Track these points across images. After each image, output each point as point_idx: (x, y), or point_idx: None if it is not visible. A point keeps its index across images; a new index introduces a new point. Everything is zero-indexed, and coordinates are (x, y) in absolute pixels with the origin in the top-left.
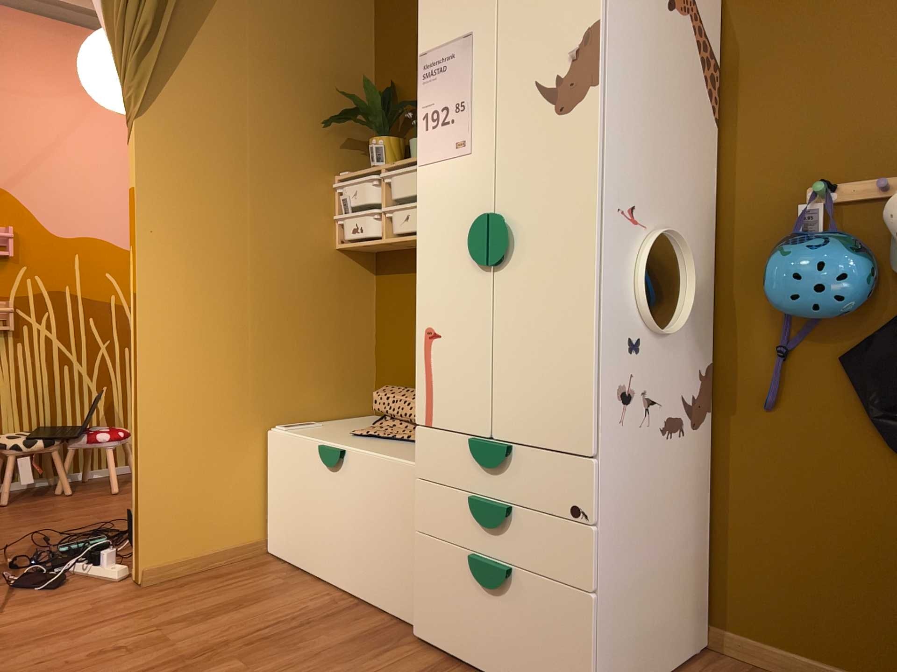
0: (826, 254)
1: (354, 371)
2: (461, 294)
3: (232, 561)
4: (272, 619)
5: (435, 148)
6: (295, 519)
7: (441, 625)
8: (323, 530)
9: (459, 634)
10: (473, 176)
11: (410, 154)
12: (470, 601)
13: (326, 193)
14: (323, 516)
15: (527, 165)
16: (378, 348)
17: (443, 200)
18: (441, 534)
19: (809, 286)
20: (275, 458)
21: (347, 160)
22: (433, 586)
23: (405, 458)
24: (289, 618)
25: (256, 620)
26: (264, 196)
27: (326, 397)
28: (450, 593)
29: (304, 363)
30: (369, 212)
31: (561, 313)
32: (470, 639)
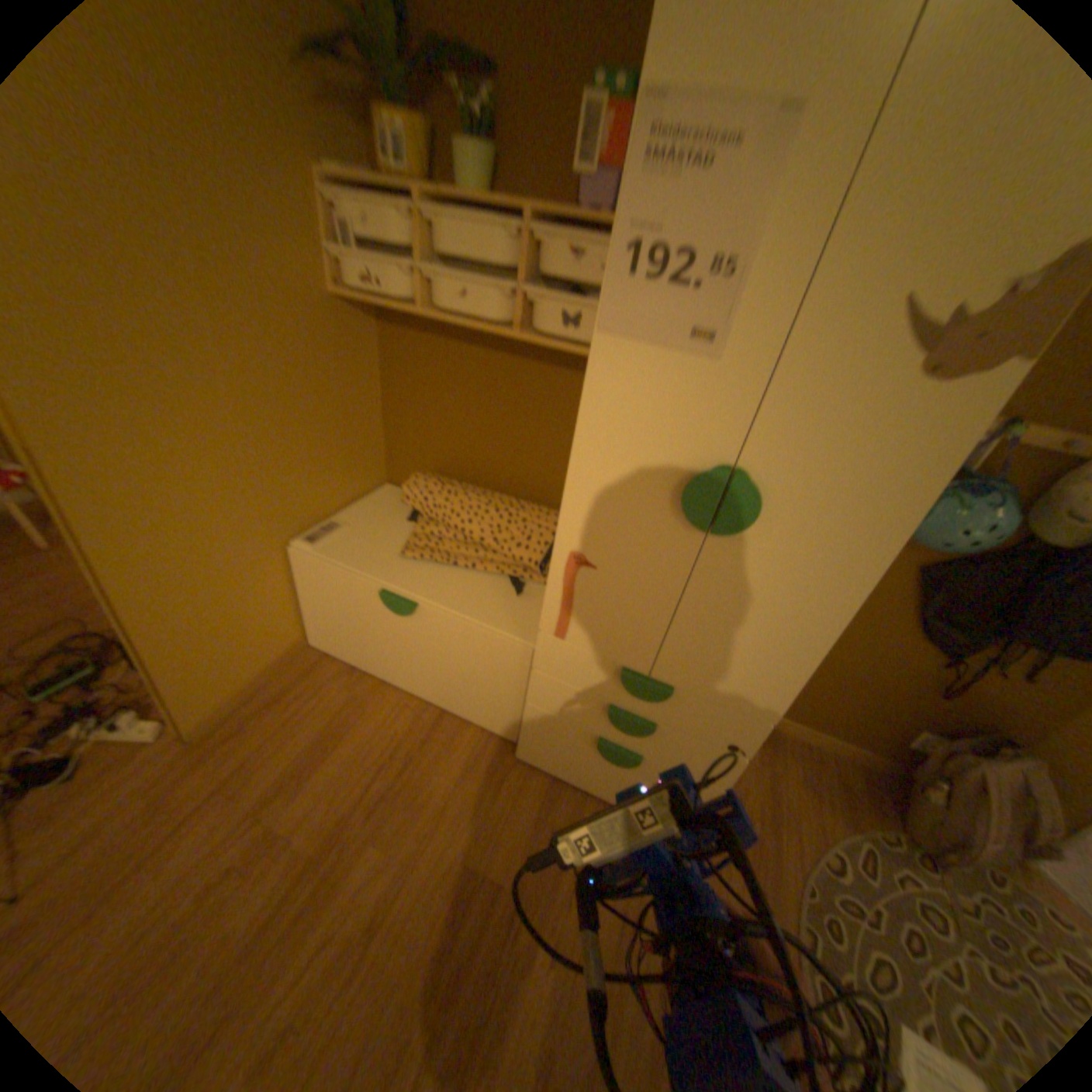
0: (1002, 516)
1: (365, 445)
2: (643, 538)
3: (280, 670)
4: (374, 763)
5: (644, 317)
6: (349, 634)
7: (550, 761)
8: (390, 653)
9: (571, 771)
10: (712, 398)
11: (453, 163)
12: (588, 759)
13: (304, 199)
14: (389, 643)
15: (823, 426)
16: (390, 415)
17: (640, 410)
18: (562, 713)
19: (970, 541)
20: (308, 577)
21: (326, 131)
22: (545, 739)
23: (502, 624)
24: (390, 757)
25: (357, 769)
26: (207, 217)
27: (341, 484)
28: (566, 748)
29: (313, 457)
30: (392, 260)
31: (795, 611)
32: (582, 776)
